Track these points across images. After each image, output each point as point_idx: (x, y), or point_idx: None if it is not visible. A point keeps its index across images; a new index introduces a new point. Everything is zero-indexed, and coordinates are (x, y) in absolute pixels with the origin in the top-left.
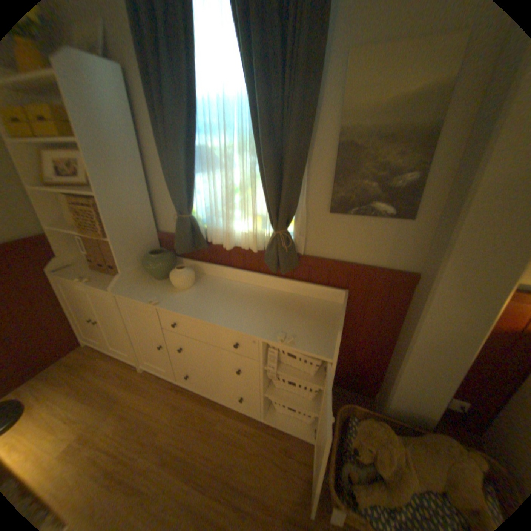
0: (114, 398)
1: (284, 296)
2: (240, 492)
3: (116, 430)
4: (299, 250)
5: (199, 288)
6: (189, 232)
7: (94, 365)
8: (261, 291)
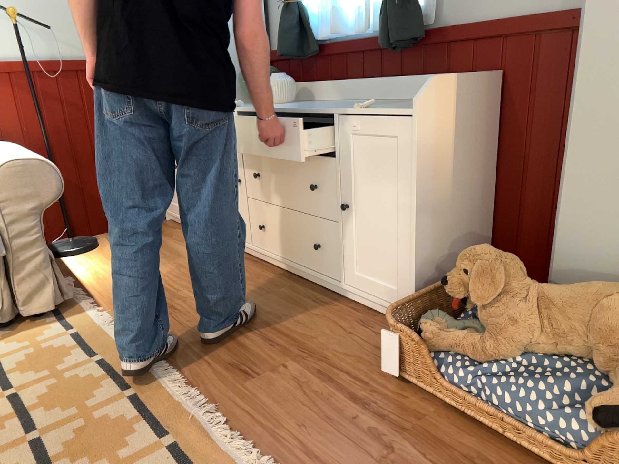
0: (180, 254)
1: (404, 101)
2: (280, 332)
3: (172, 272)
4: (428, 21)
5: (296, 103)
6: (293, 25)
7: (172, 232)
8: (375, 101)
